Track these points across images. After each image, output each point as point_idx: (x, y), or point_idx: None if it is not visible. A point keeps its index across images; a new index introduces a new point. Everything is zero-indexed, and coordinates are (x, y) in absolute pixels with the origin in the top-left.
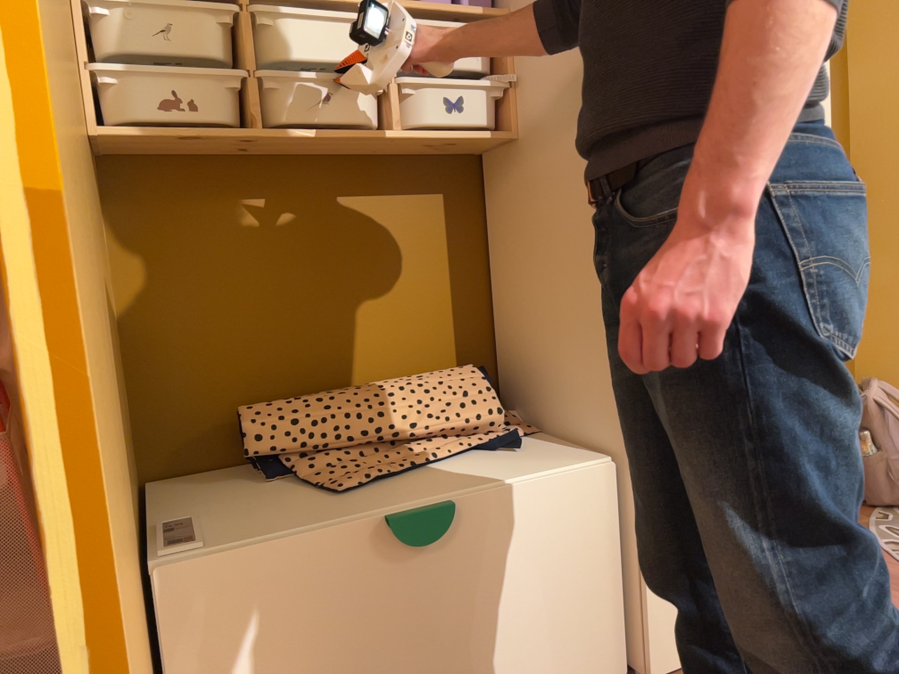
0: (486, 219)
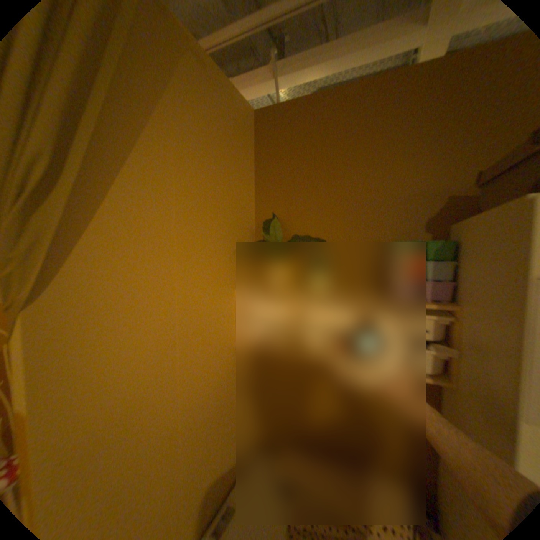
0: (441, 404)
